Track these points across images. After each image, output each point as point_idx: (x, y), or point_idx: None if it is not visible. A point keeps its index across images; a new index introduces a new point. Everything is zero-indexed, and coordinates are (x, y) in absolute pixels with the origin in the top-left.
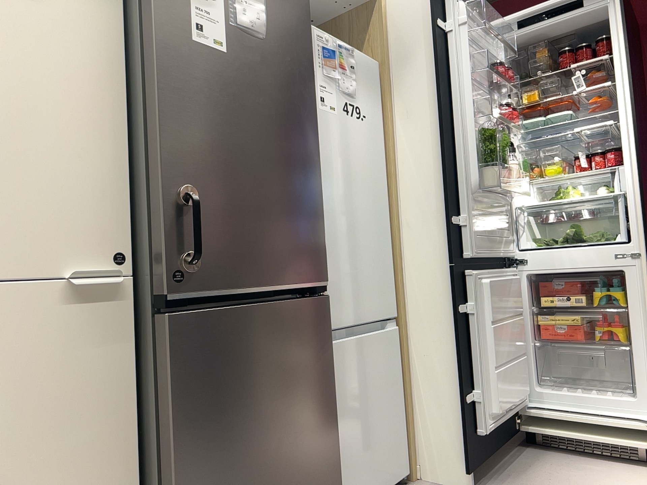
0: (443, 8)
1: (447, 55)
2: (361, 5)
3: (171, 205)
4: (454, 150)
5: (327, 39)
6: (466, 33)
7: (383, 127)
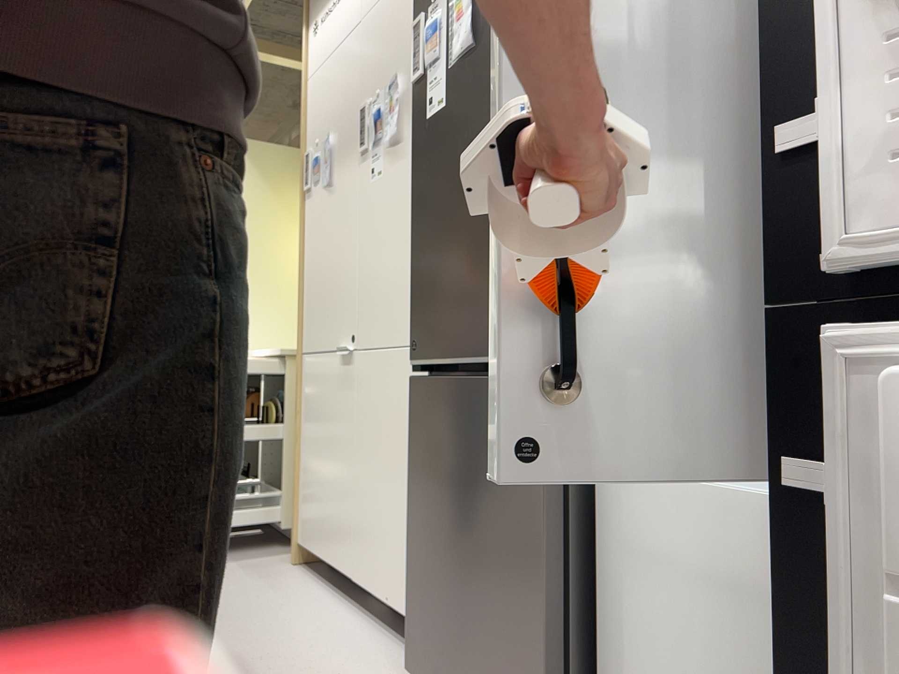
0: None
1: None
2: None
3: (414, 283)
4: None
5: None
6: None
7: None
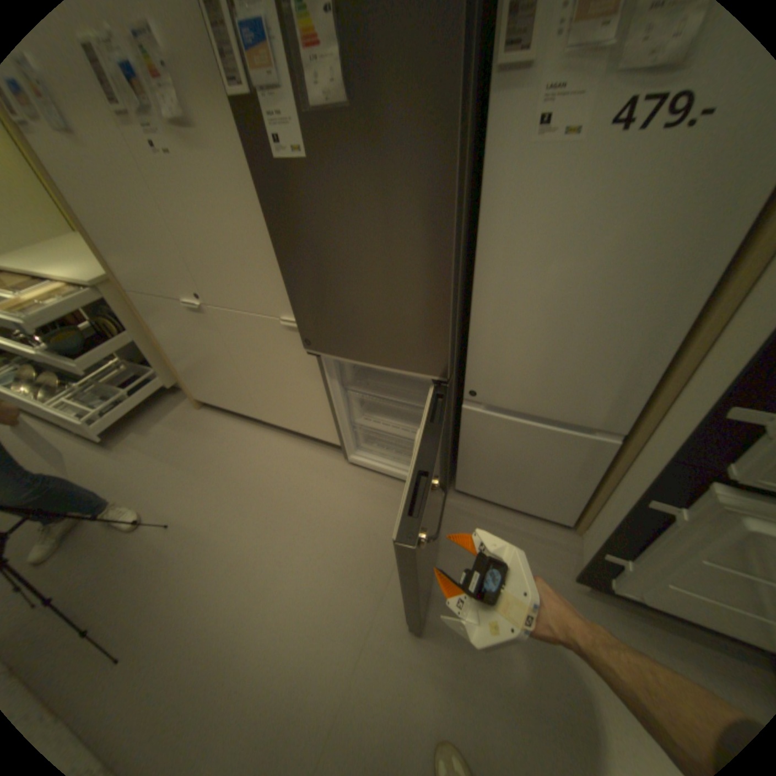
0: None
1: None
2: None
3: (295, 301)
4: None
5: None
6: None
7: None
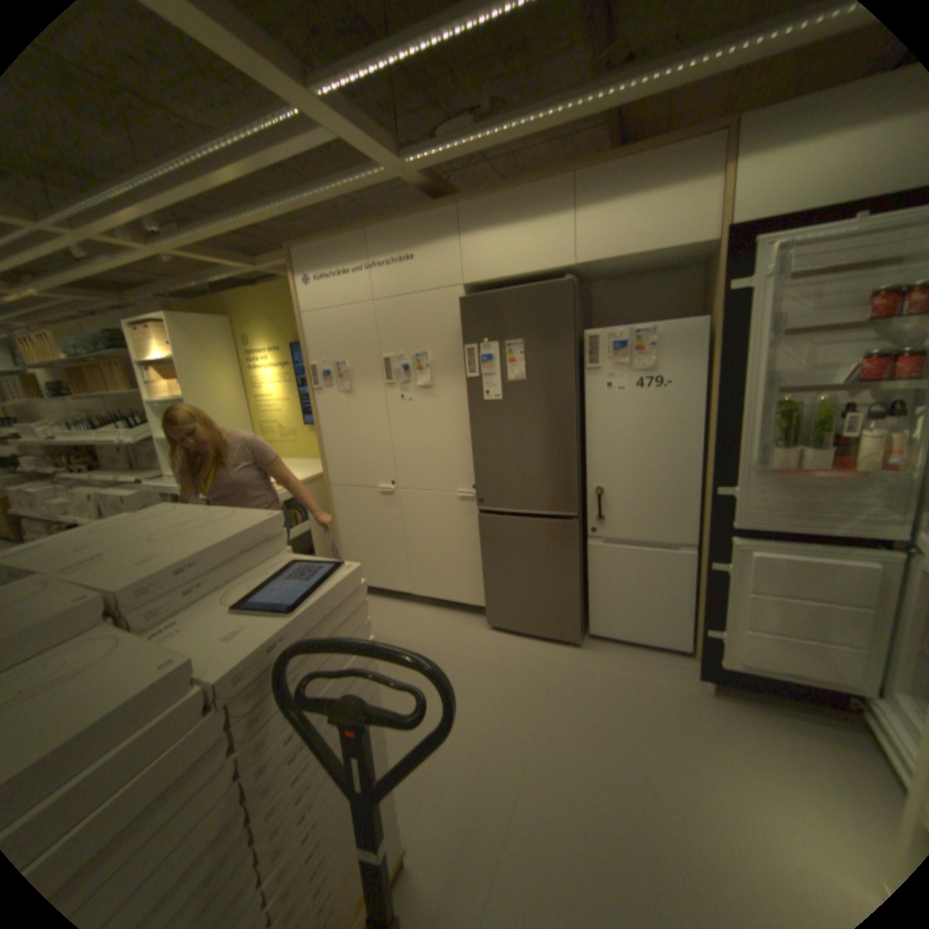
0: (753, 259)
1: (748, 317)
2: (718, 244)
3: (479, 473)
4: (739, 422)
5: (620, 332)
6: (784, 281)
7: (713, 380)
